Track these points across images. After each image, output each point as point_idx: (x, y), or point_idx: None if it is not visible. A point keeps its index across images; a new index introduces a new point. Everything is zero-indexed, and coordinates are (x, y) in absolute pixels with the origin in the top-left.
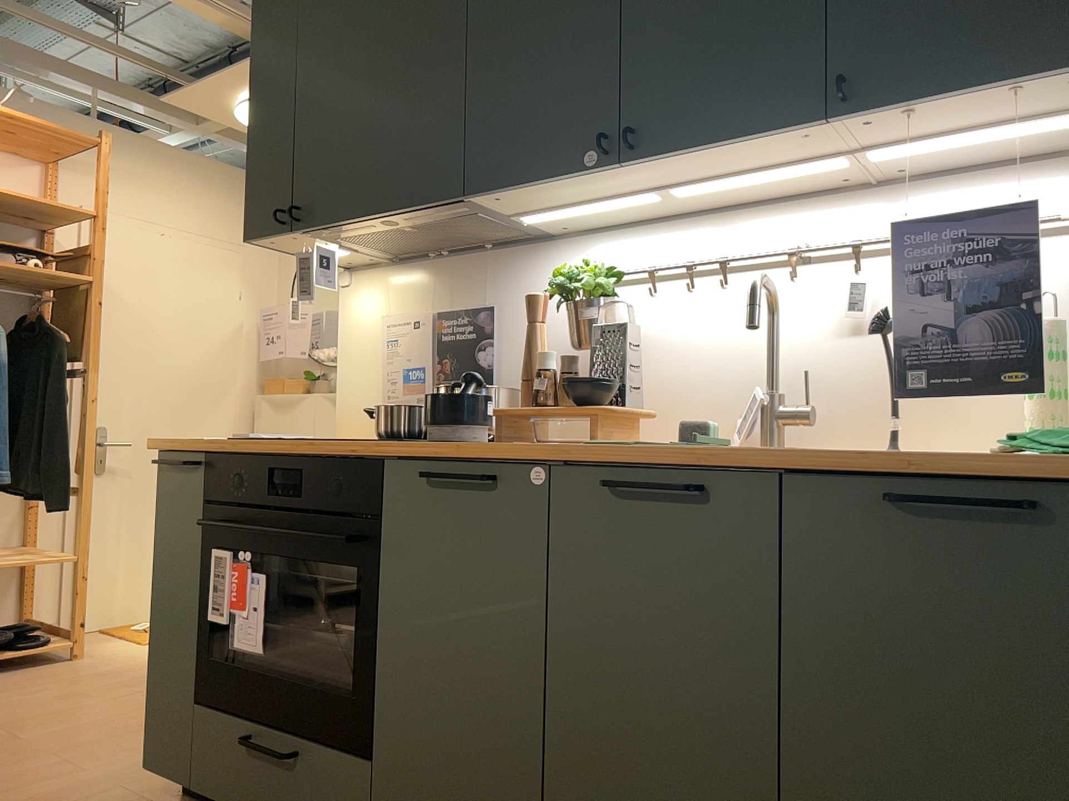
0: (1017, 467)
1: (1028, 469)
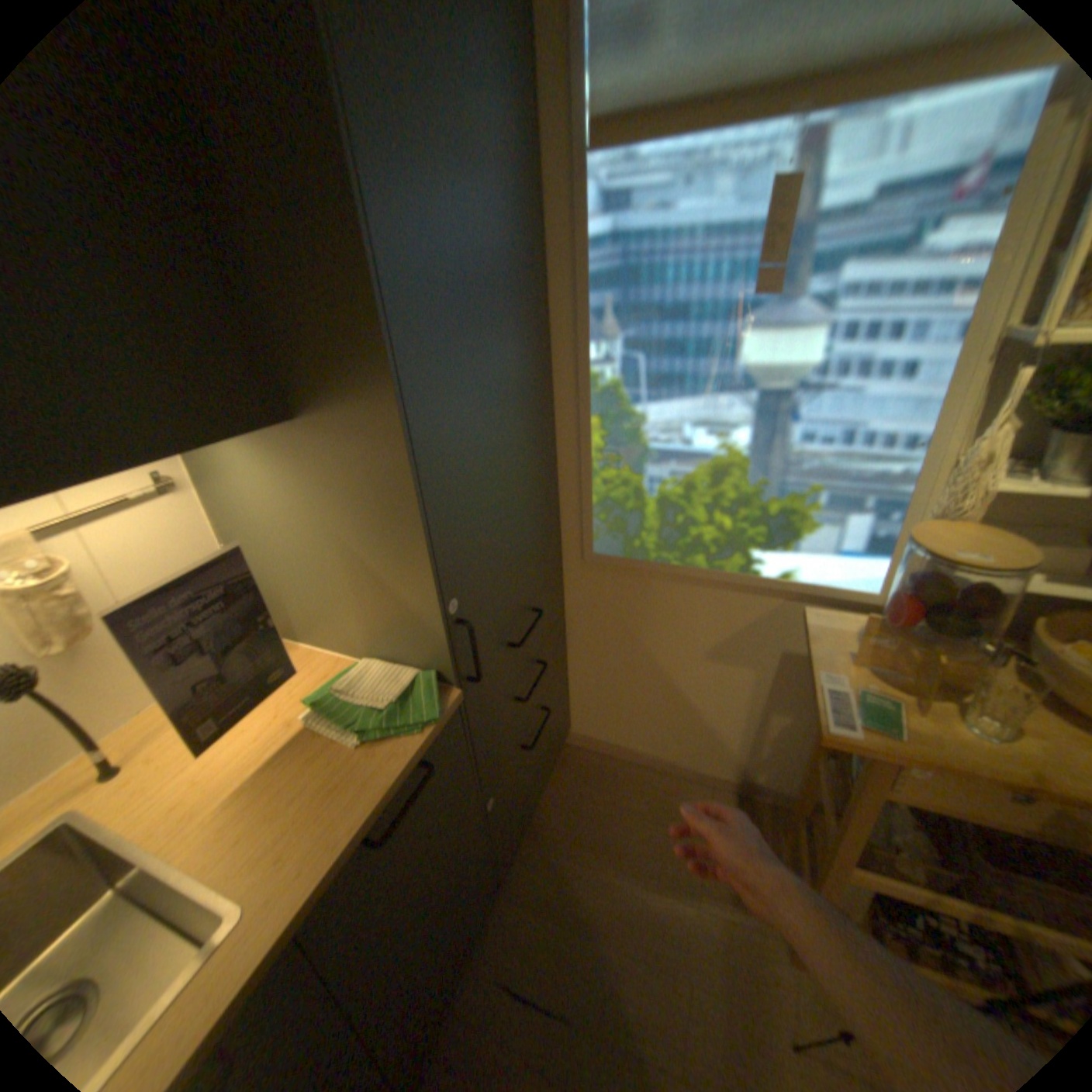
0: (418, 759)
1: (409, 752)
